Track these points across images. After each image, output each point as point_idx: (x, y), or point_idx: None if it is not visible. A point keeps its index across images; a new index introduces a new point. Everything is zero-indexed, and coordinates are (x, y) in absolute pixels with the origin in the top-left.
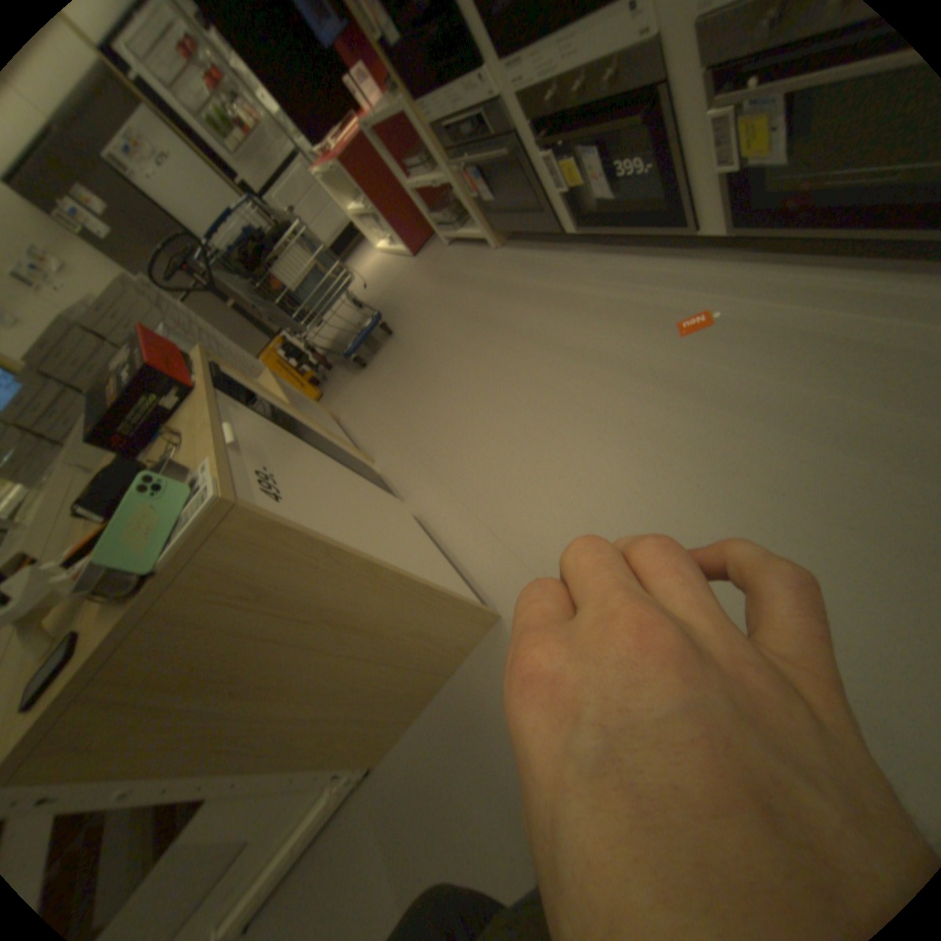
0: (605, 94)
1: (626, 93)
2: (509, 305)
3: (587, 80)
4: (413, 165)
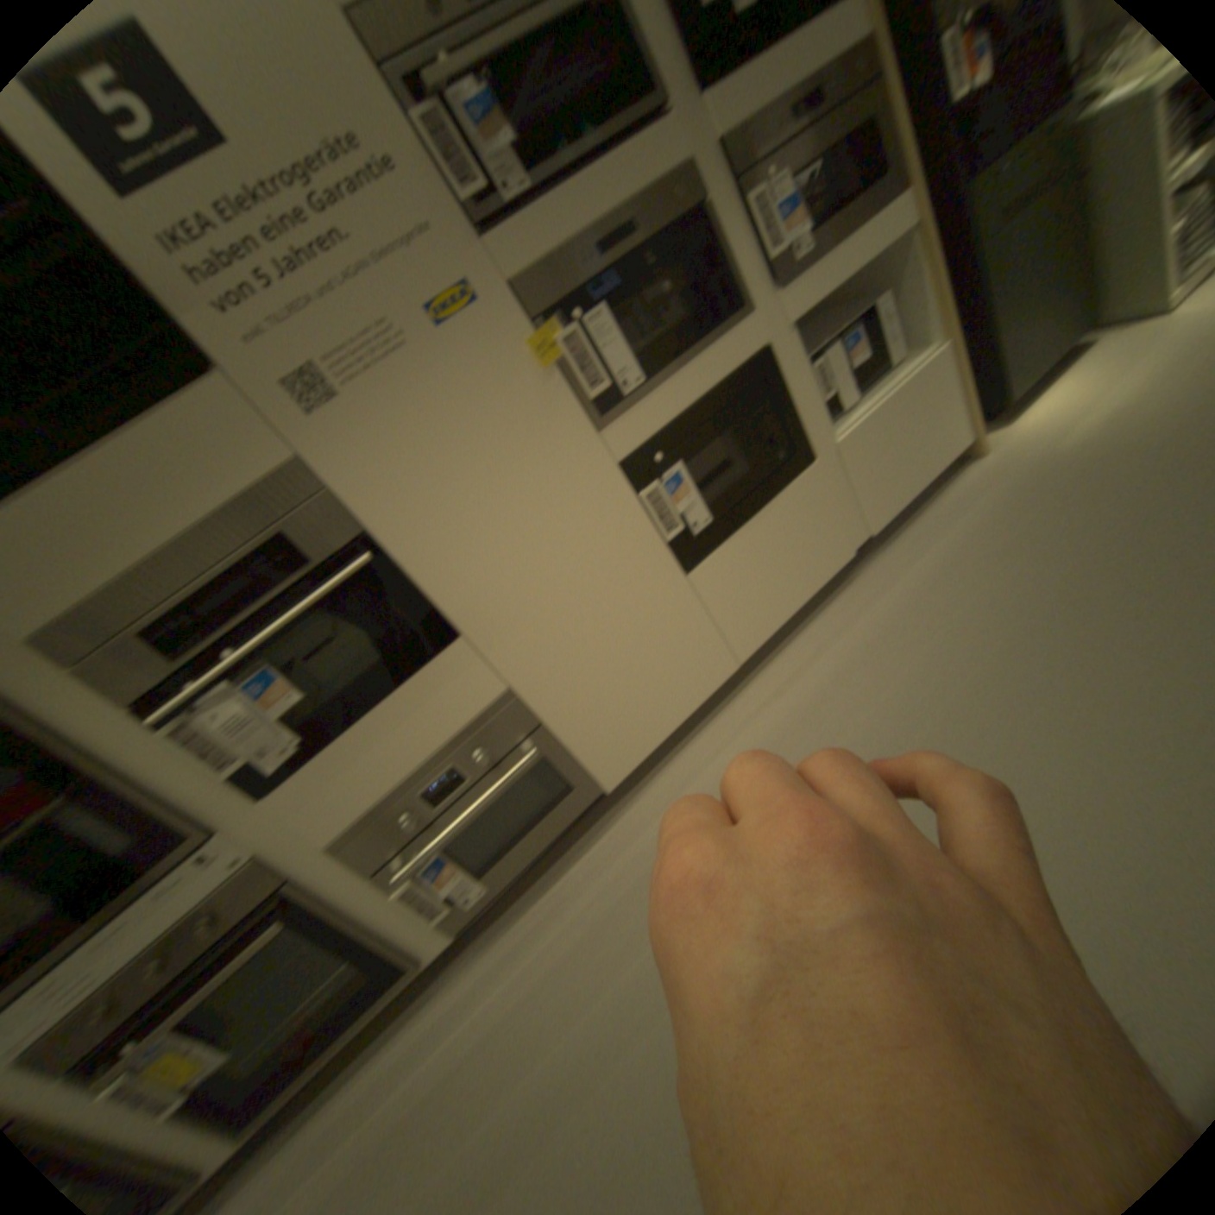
0: None
1: None
2: None
3: None
4: None
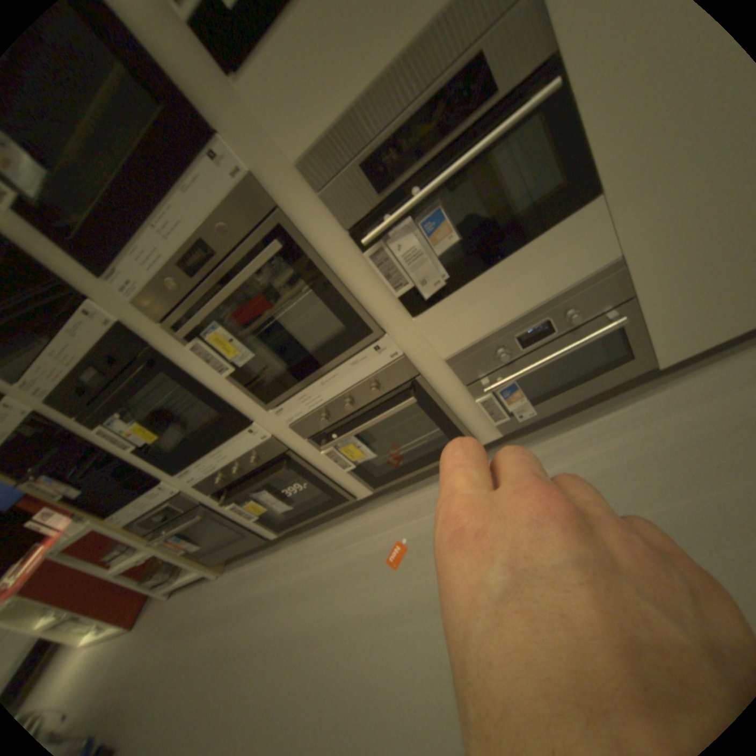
0: (257, 467)
1: (270, 462)
2: (250, 627)
3: (242, 466)
4: (114, 560)
